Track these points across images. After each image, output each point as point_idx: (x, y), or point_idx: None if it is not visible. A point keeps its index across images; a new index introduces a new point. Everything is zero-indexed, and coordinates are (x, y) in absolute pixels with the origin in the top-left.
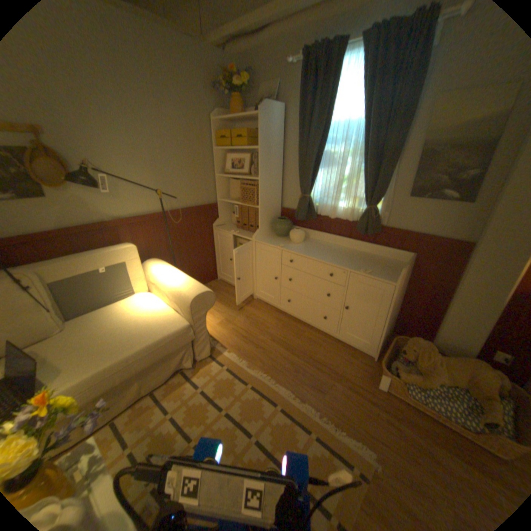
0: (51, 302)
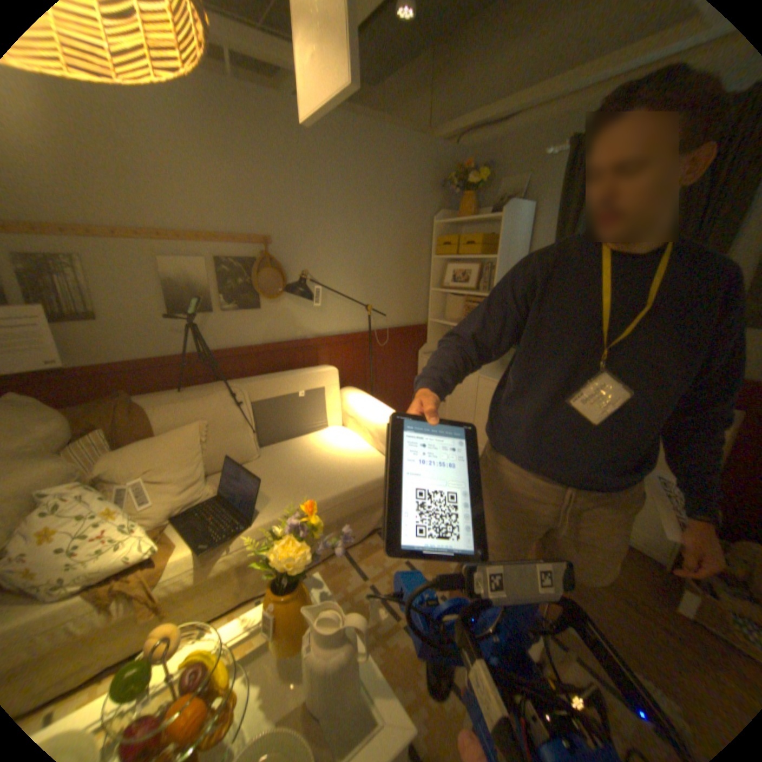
0: (255, 423)
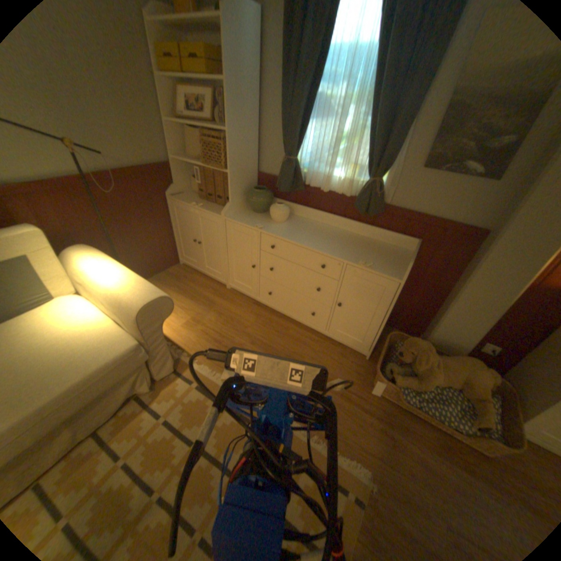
0: None
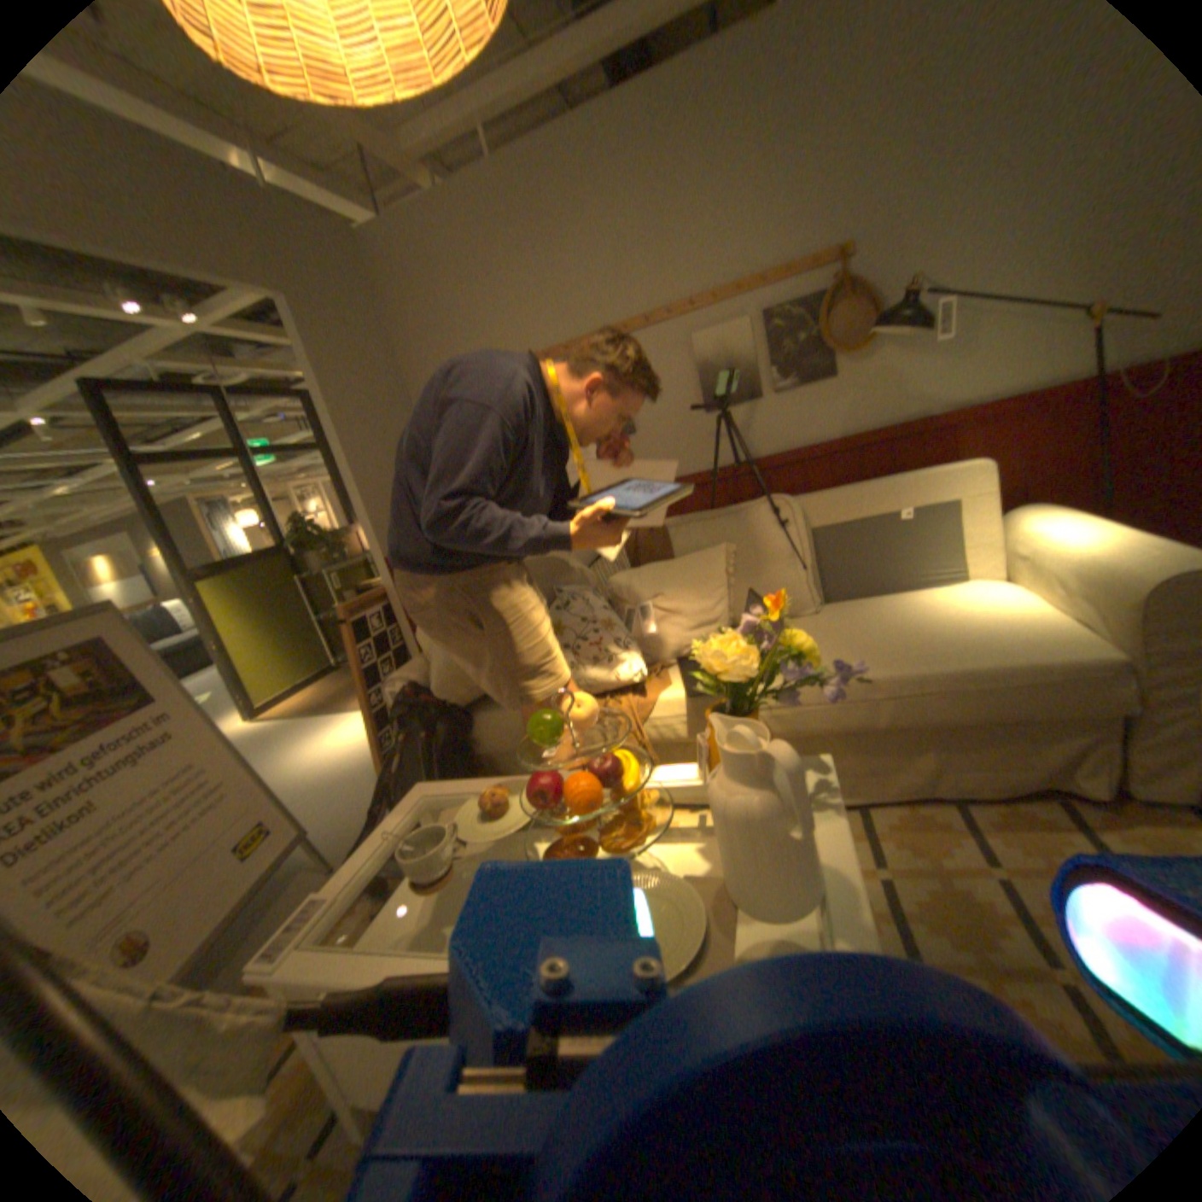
0: (810, 558)
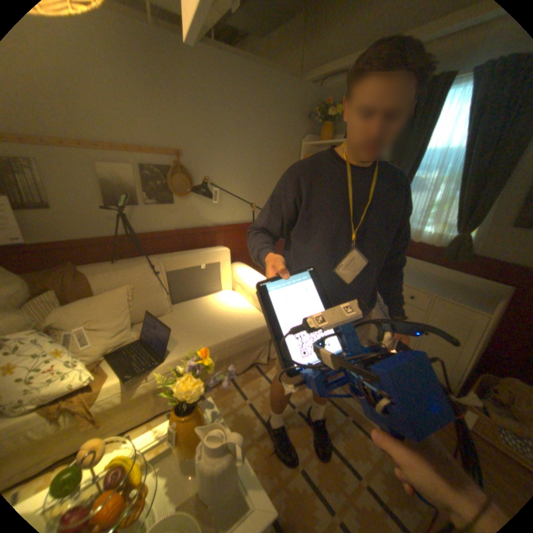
0: (168, 287)
